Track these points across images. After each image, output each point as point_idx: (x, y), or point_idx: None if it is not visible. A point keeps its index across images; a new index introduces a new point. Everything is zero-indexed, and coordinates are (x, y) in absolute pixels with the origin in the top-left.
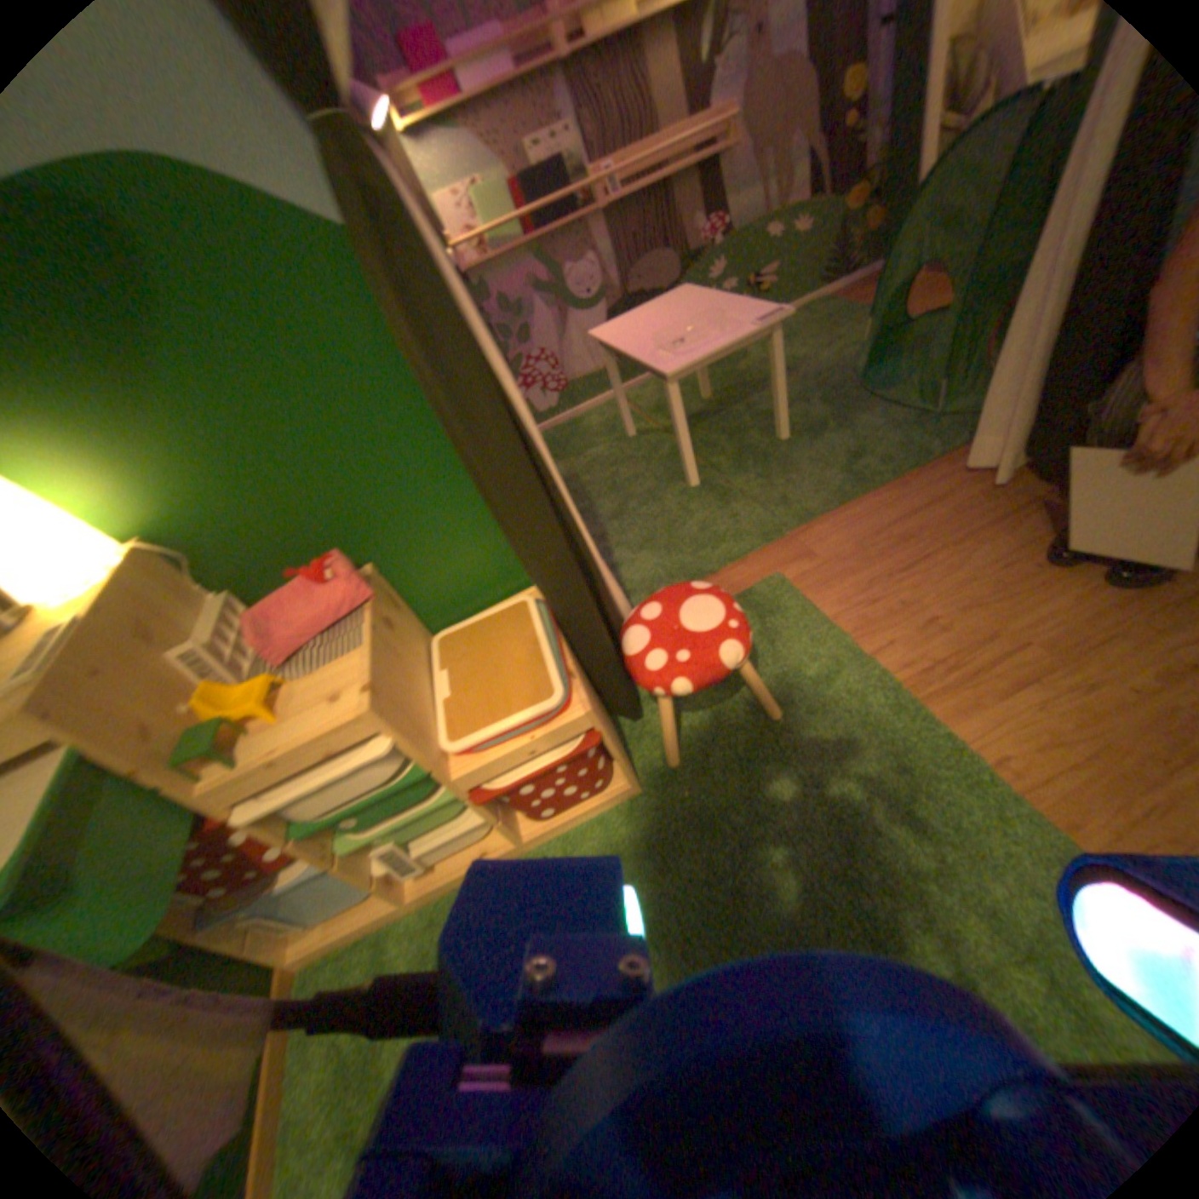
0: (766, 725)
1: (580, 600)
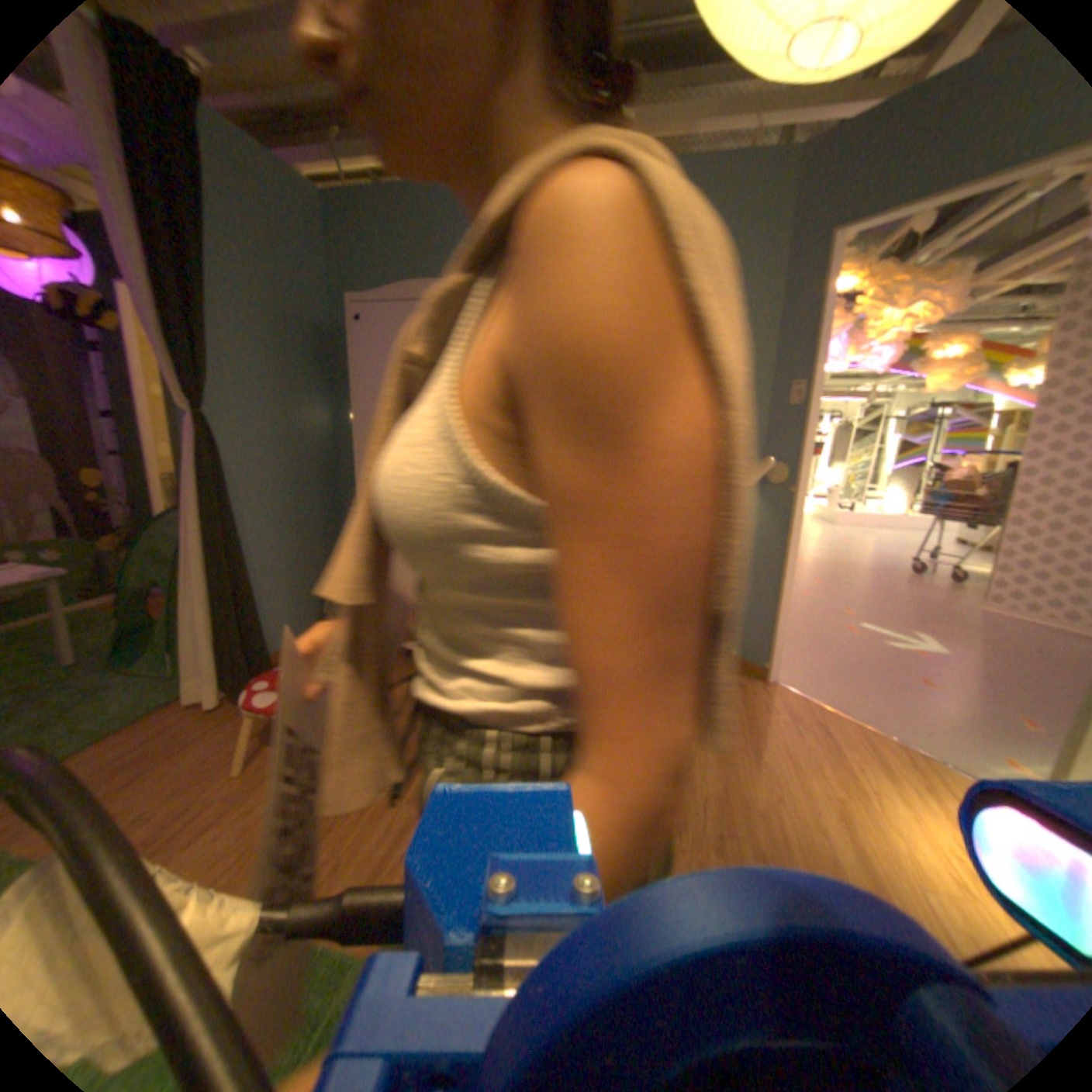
0: None
1: None
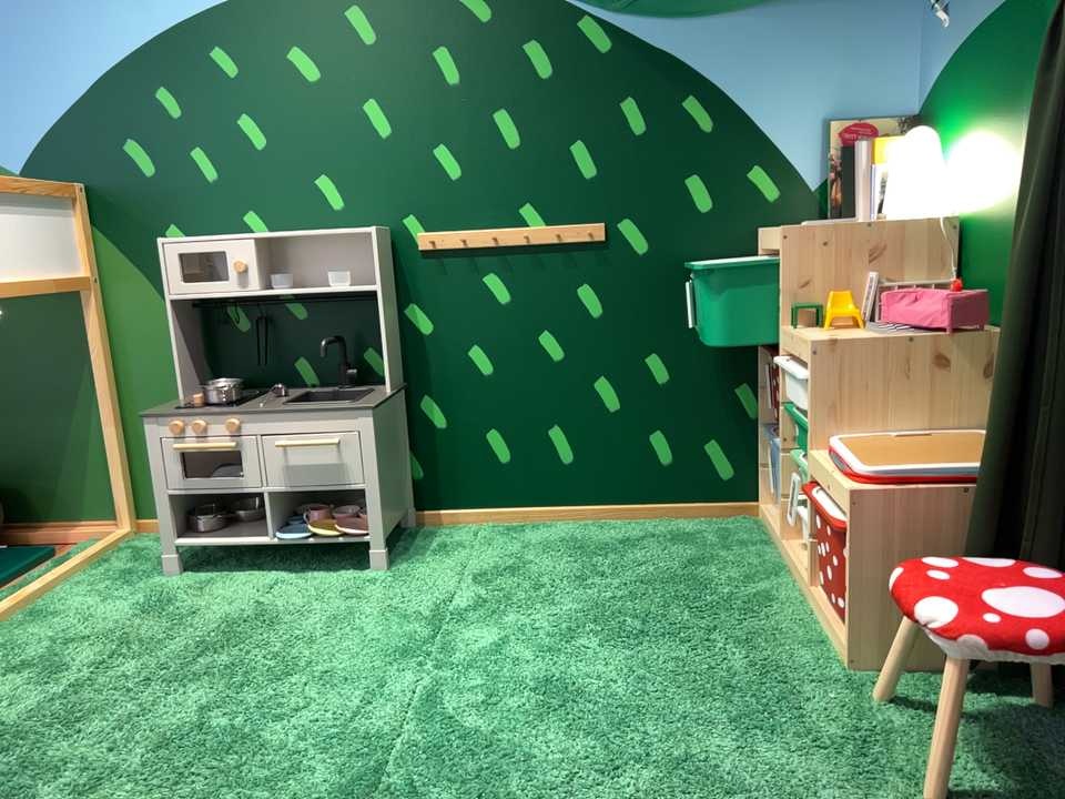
0: (919, 796)
1: (992, 469)
